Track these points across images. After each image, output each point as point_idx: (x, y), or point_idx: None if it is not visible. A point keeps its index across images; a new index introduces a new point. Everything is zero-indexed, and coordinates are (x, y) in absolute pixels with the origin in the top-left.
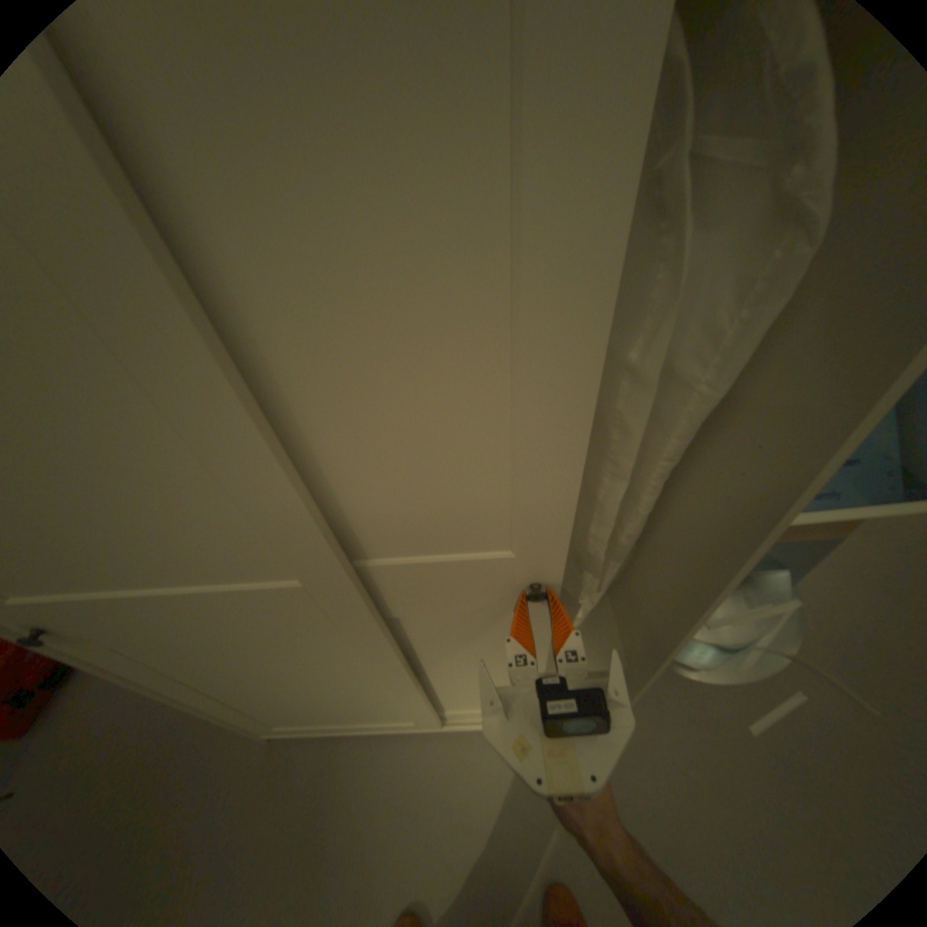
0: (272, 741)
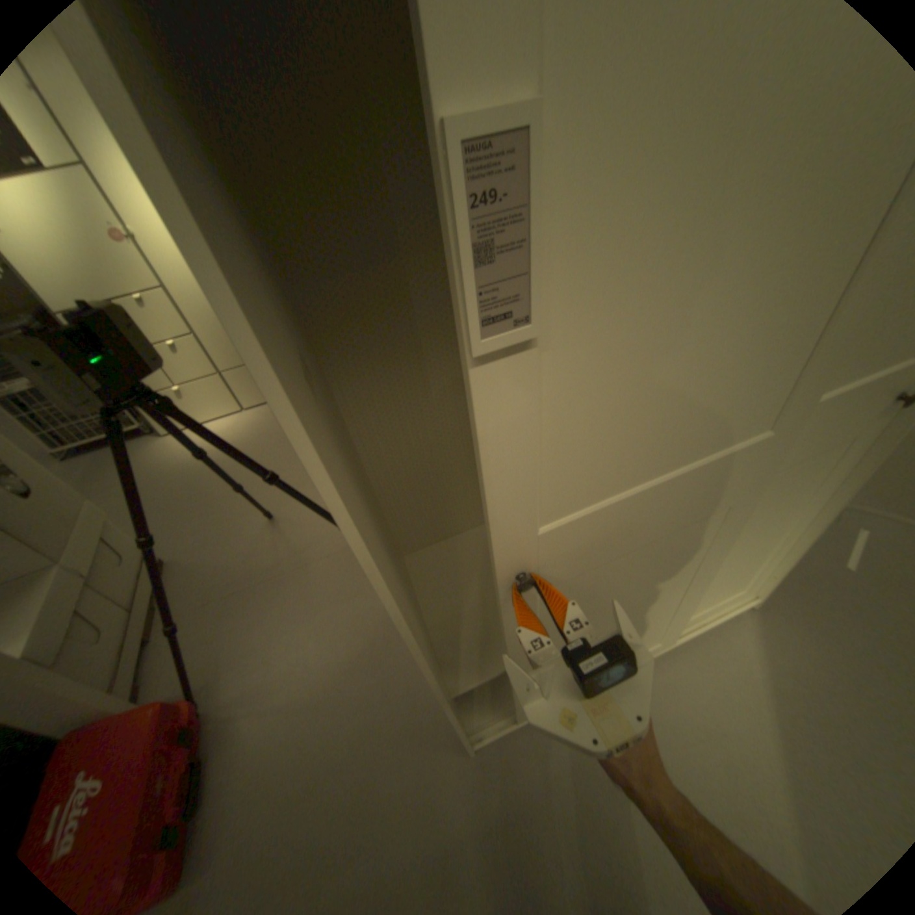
0: (479, 753)
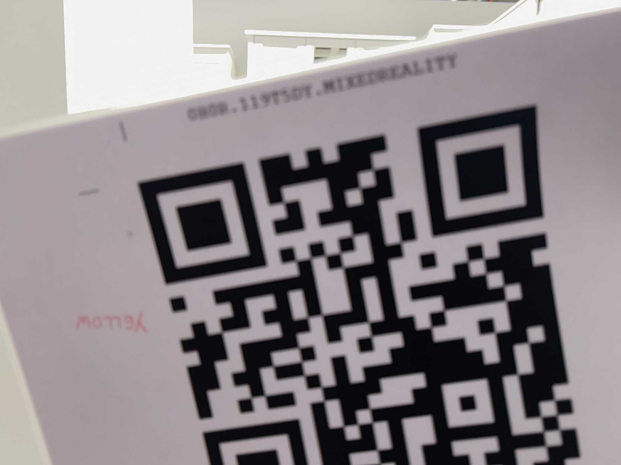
0: None
